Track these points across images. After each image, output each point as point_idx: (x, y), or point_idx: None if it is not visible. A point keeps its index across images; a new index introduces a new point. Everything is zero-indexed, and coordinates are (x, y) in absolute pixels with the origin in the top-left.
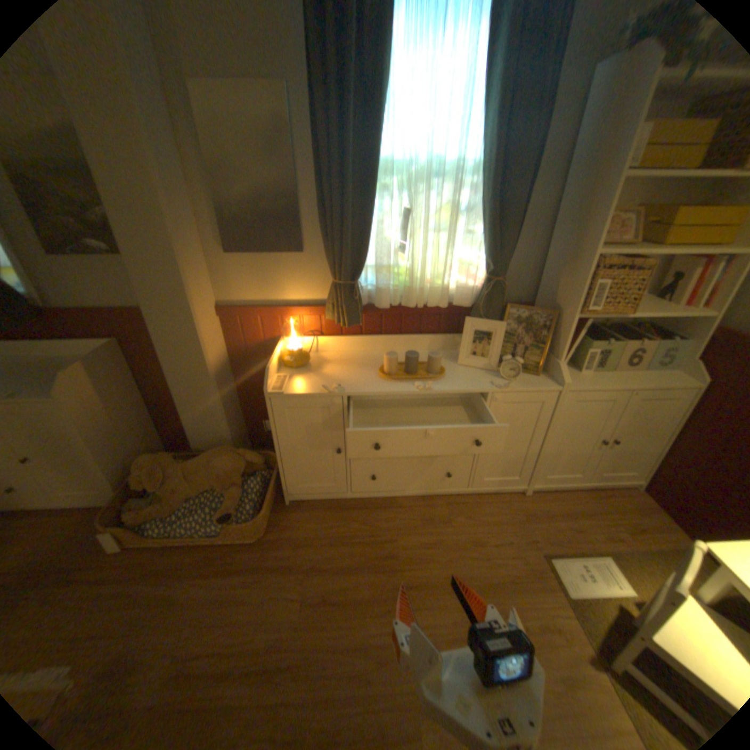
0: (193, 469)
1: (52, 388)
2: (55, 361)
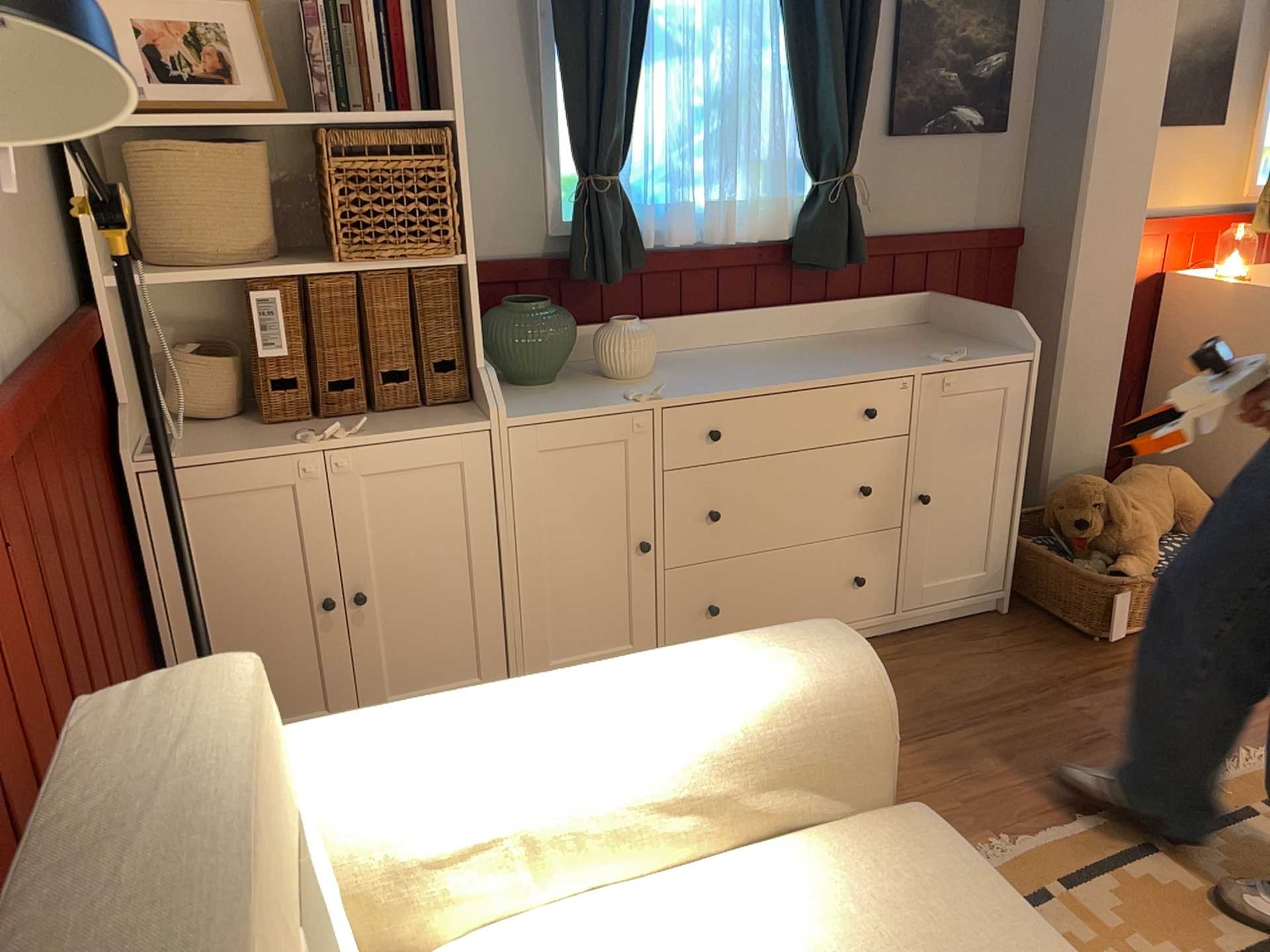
0: (1143, 496)
1: (981, 350)
2: (849, 337)
